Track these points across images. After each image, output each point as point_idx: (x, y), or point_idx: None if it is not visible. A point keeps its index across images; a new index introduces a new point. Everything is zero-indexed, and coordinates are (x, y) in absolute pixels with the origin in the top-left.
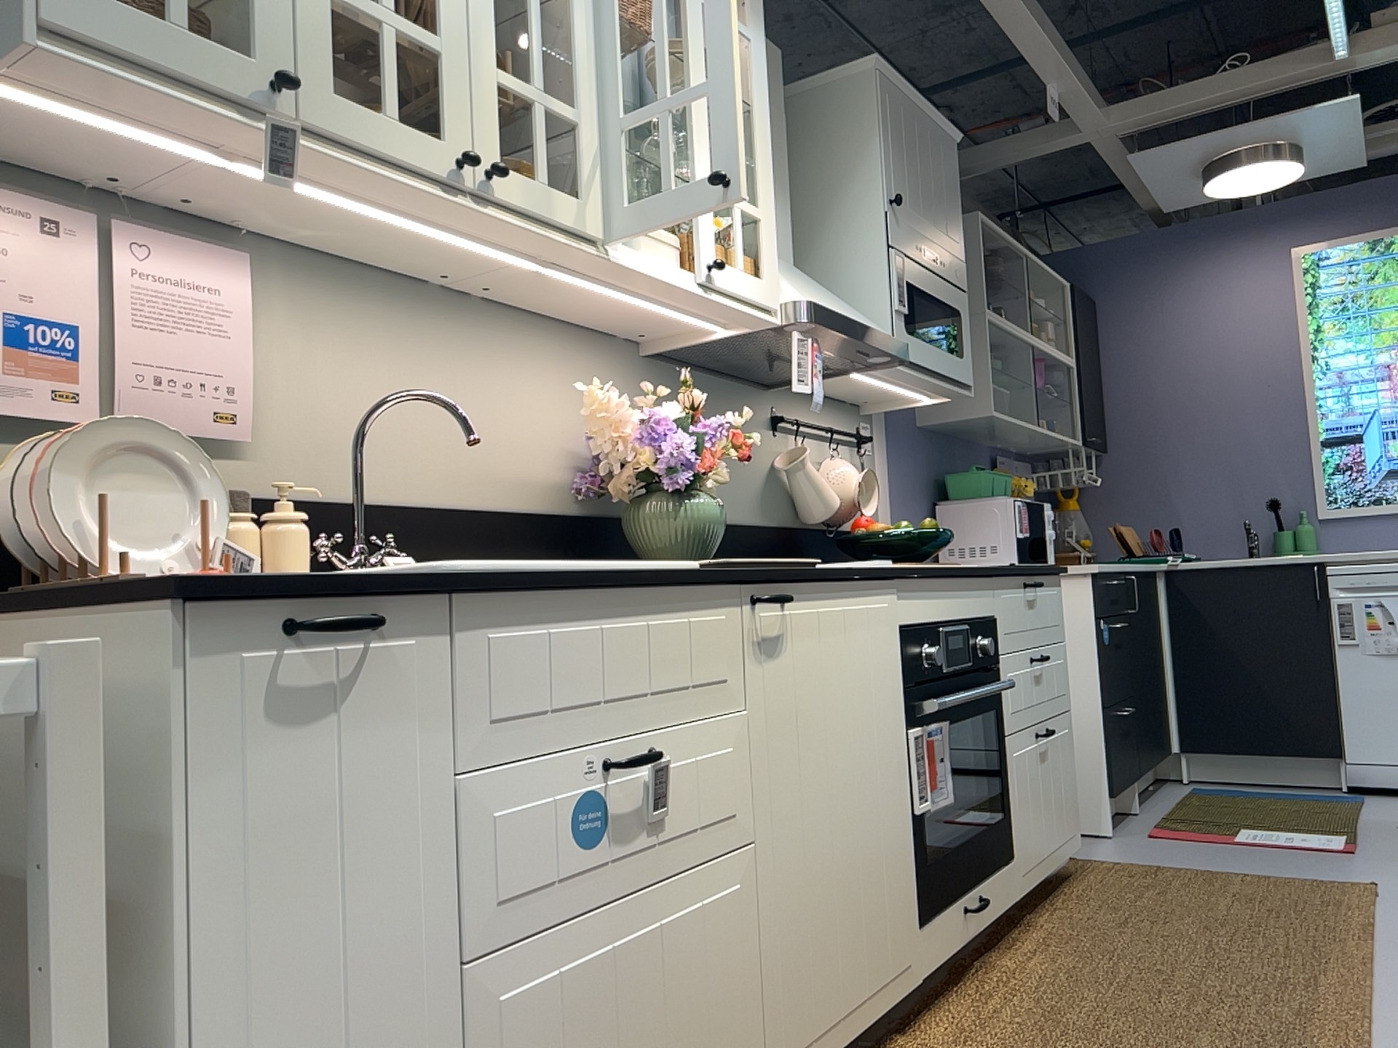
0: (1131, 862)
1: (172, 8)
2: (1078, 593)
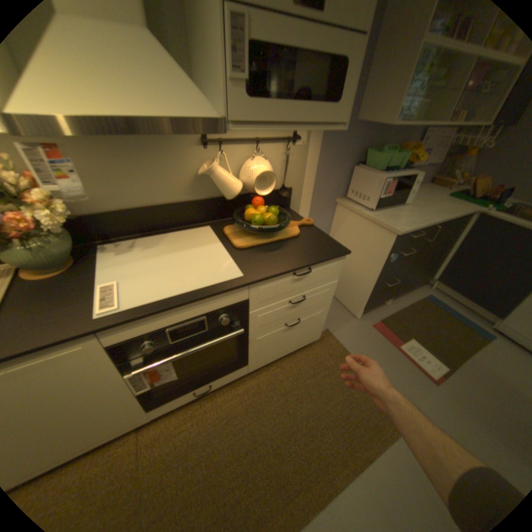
0: (341, 345)
1: None
2: (387, 238)
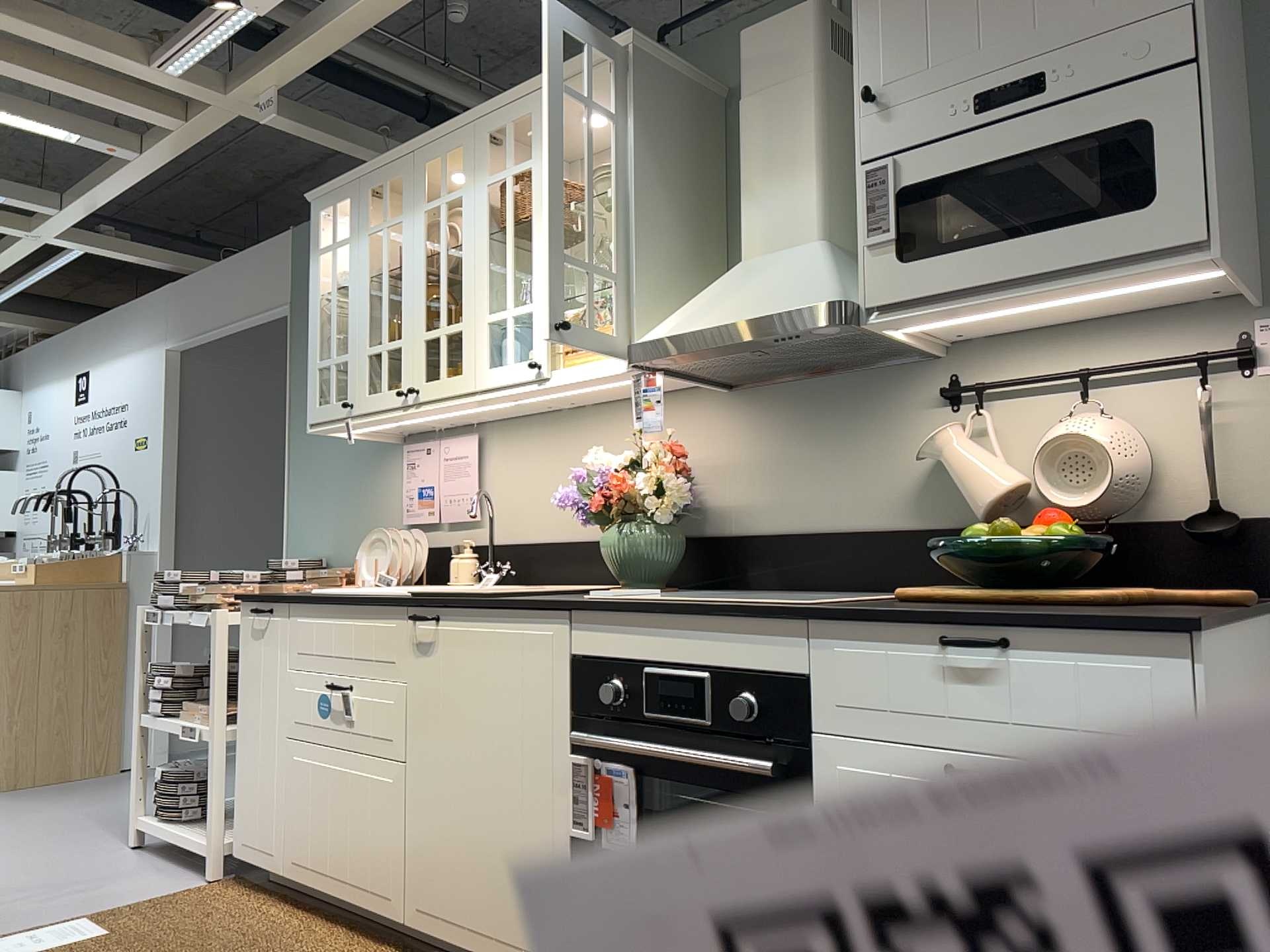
0: None
1: (331, 397)
2: None
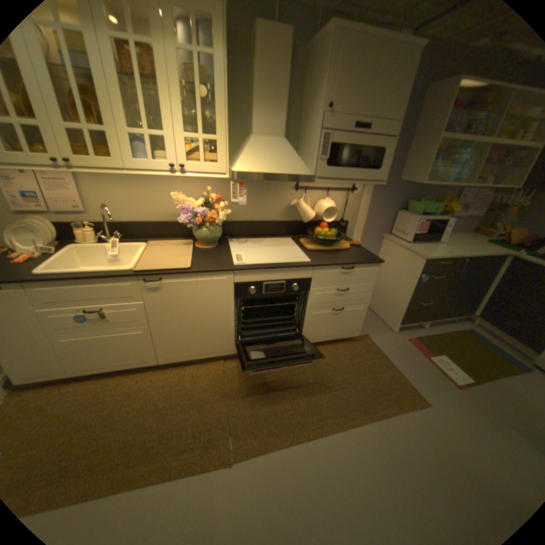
0: (377, 347)
1: None
2: (419, 263)
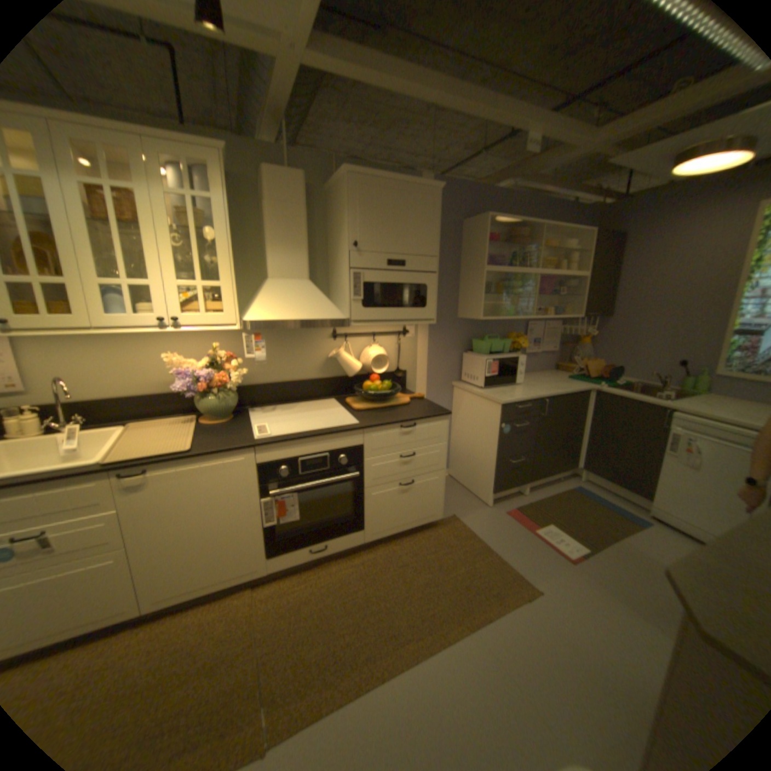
0: (468, 529)
1: None
2: (495, 410)
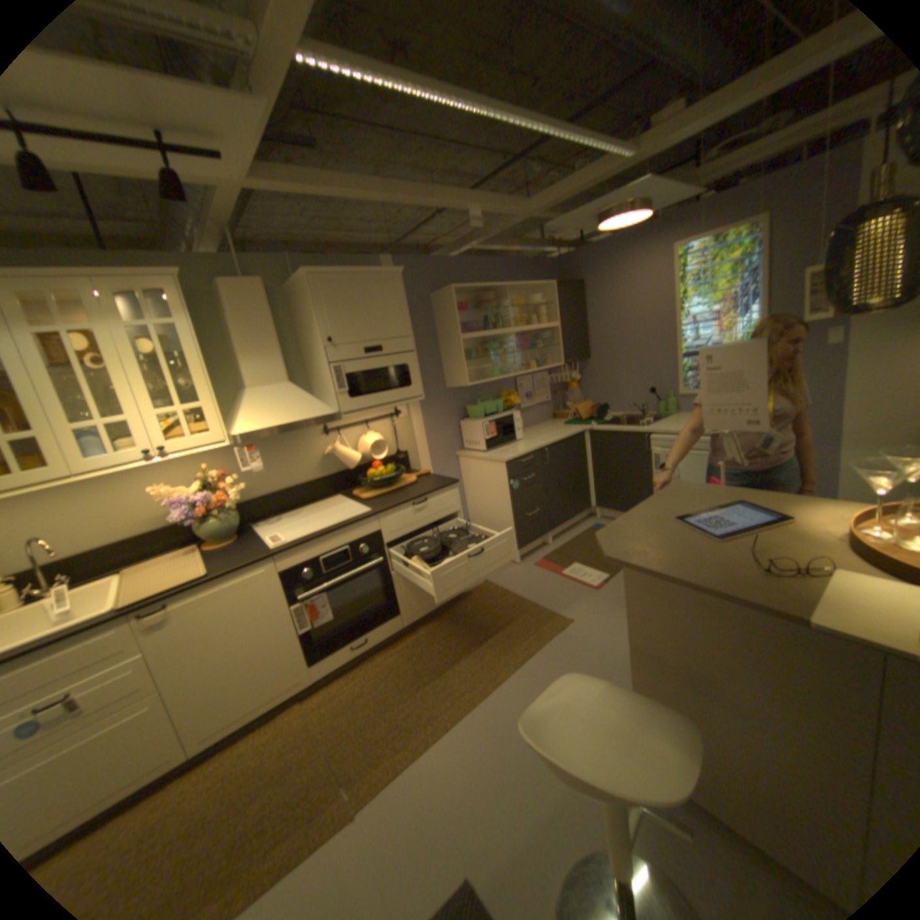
0: (501, 587)
1: None
2: (501, 469)
